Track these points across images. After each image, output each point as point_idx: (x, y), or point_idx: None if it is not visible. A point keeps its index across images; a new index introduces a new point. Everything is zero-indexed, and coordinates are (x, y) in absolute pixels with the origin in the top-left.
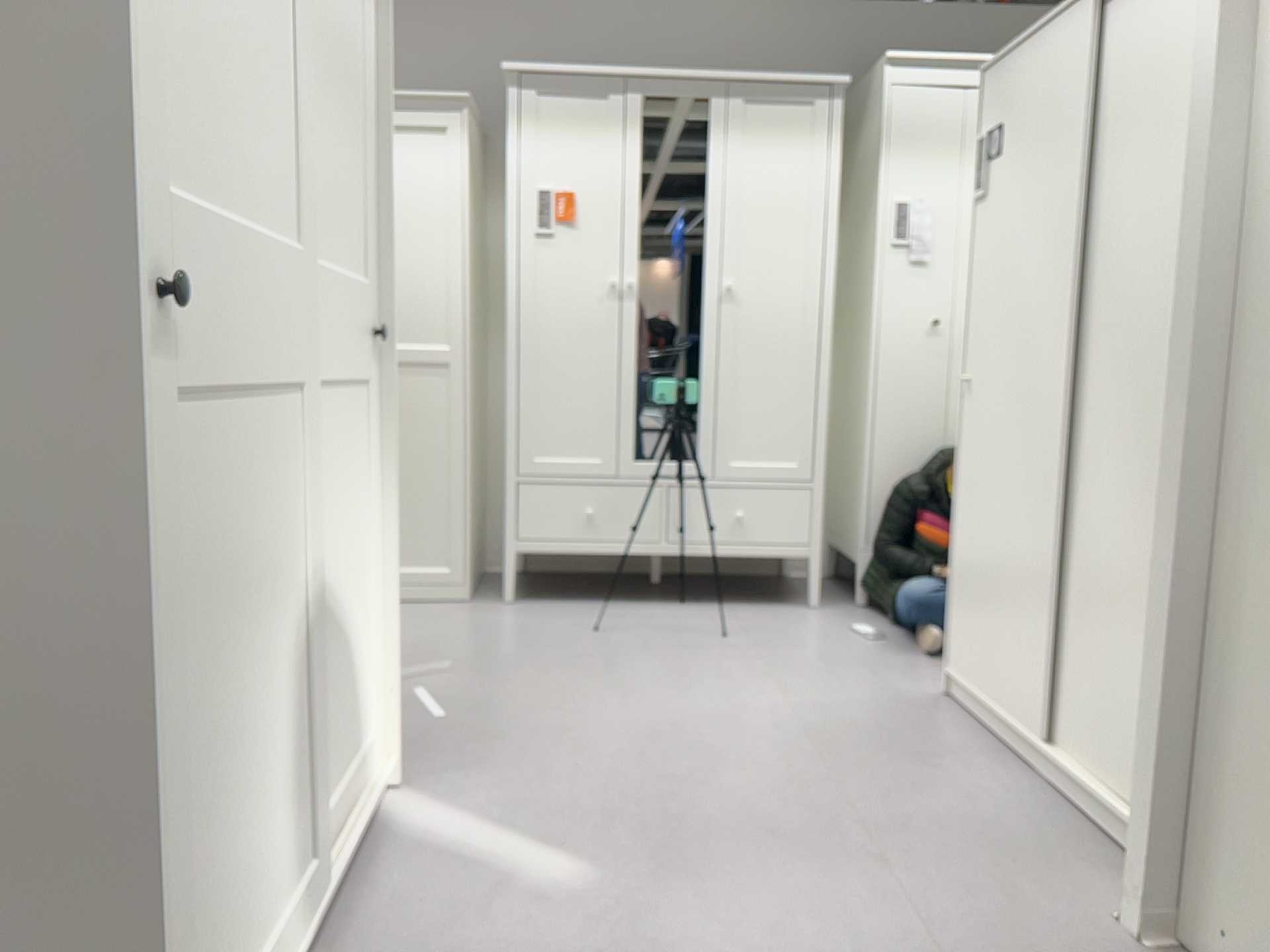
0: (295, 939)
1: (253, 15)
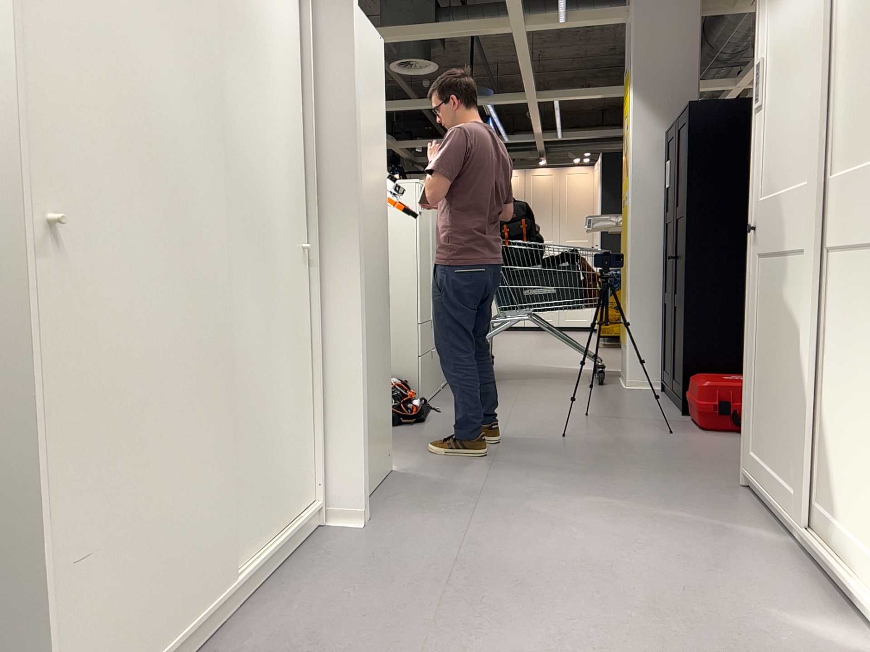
0: (780, 502)
1: (793, 99)
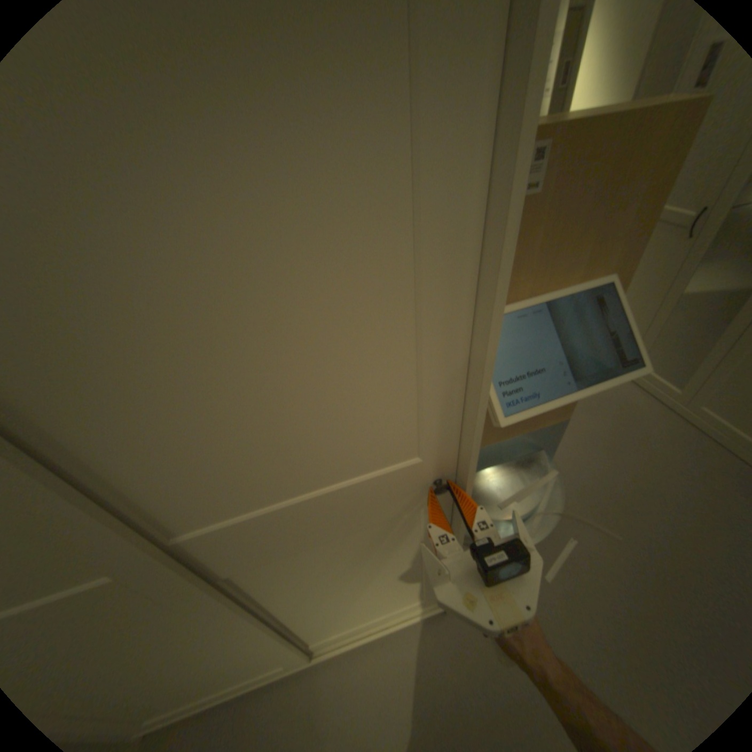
0: (267, 681)
1: None
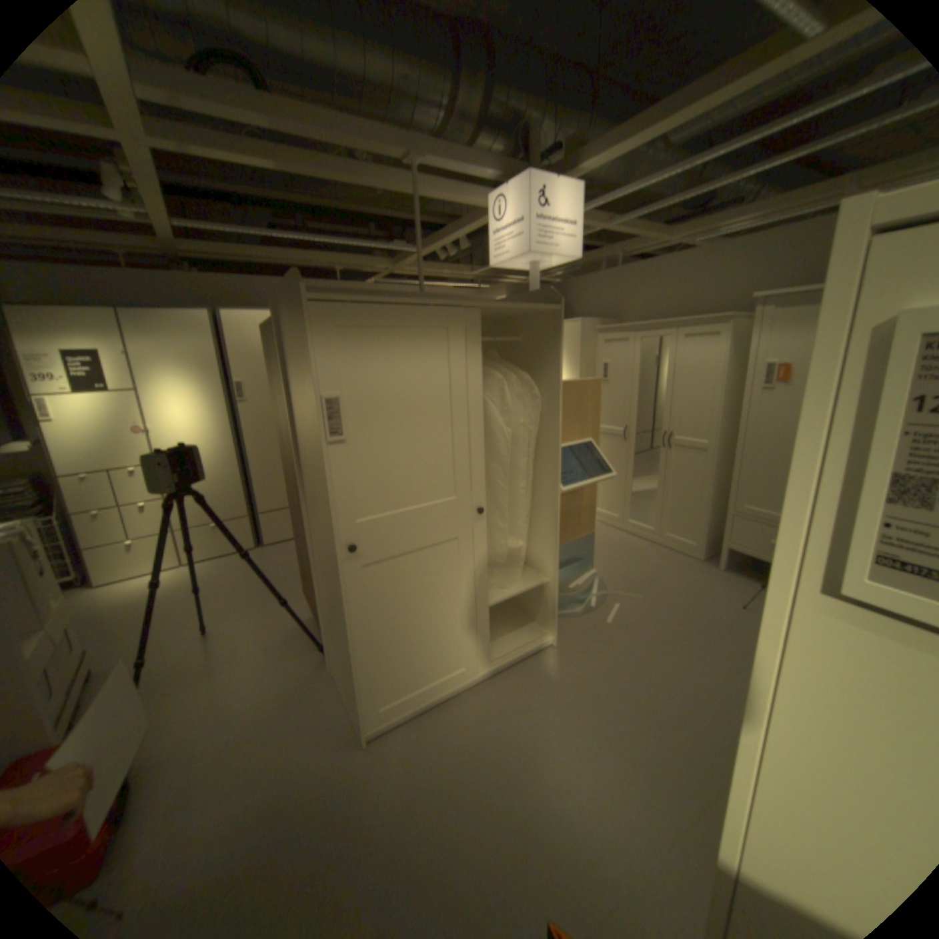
0: (453, 685)
1: (427, 441)
